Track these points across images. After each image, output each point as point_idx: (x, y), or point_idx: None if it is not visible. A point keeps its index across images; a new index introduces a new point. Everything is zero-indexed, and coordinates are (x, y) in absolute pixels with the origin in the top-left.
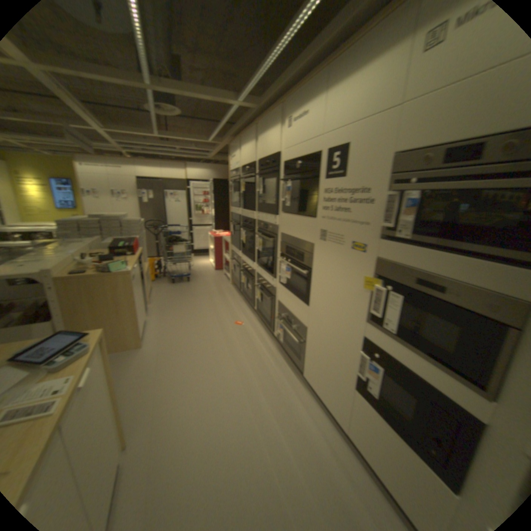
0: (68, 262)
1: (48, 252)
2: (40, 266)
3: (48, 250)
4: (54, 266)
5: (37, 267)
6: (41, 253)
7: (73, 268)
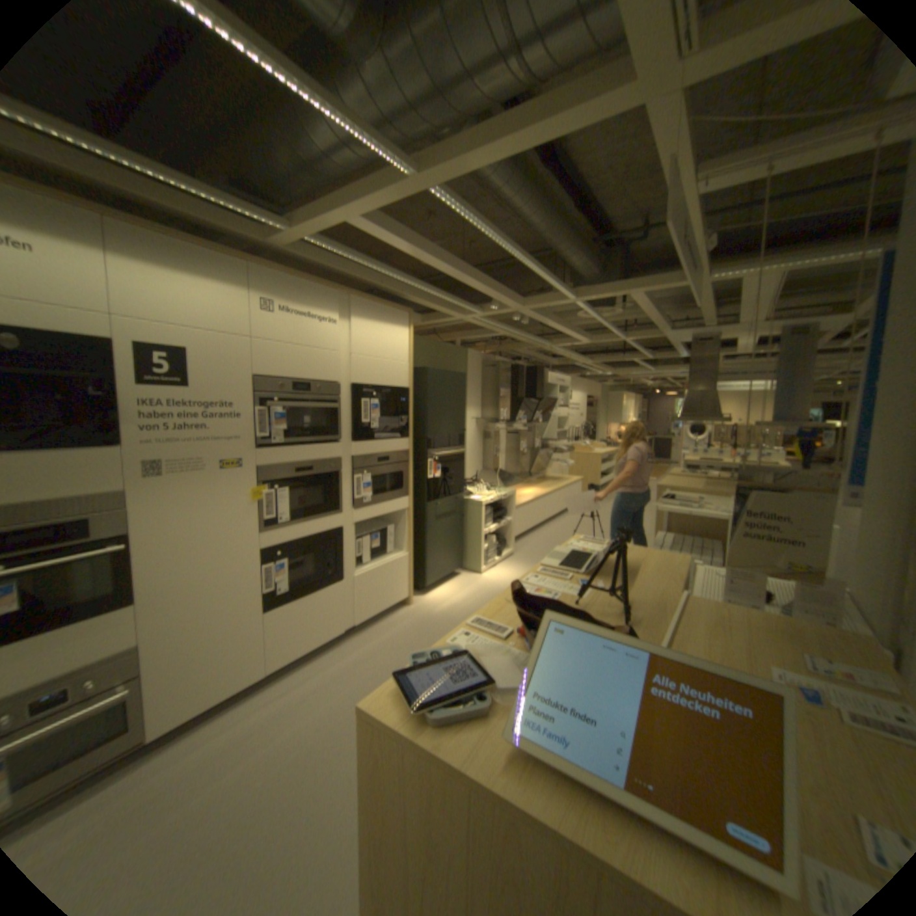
0: None
1: None
2: None
3: None
4: None
5: None
6: None
7: None
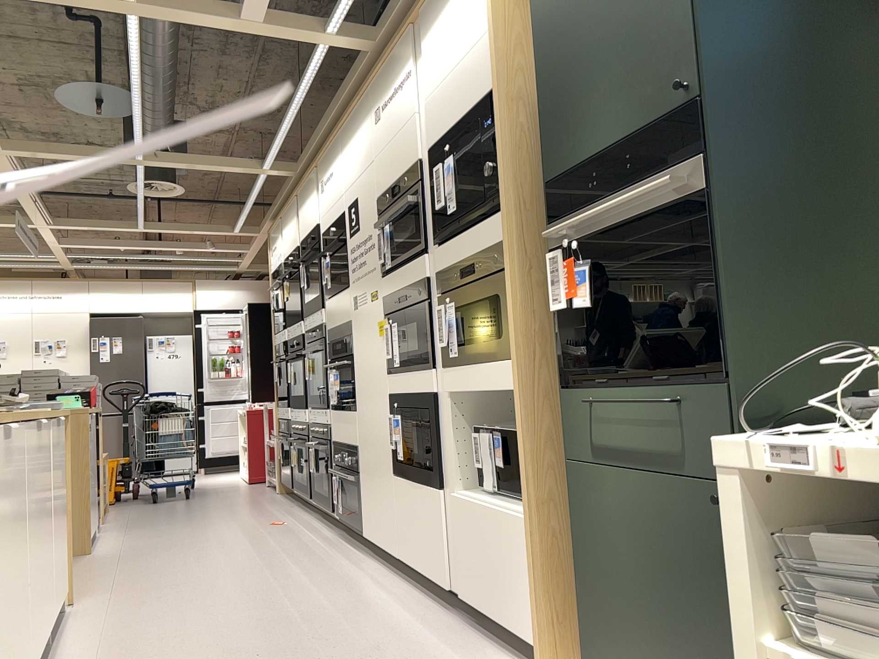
0: None
1: None
2: None
3: None
4: None
5: None
6: None
7: None
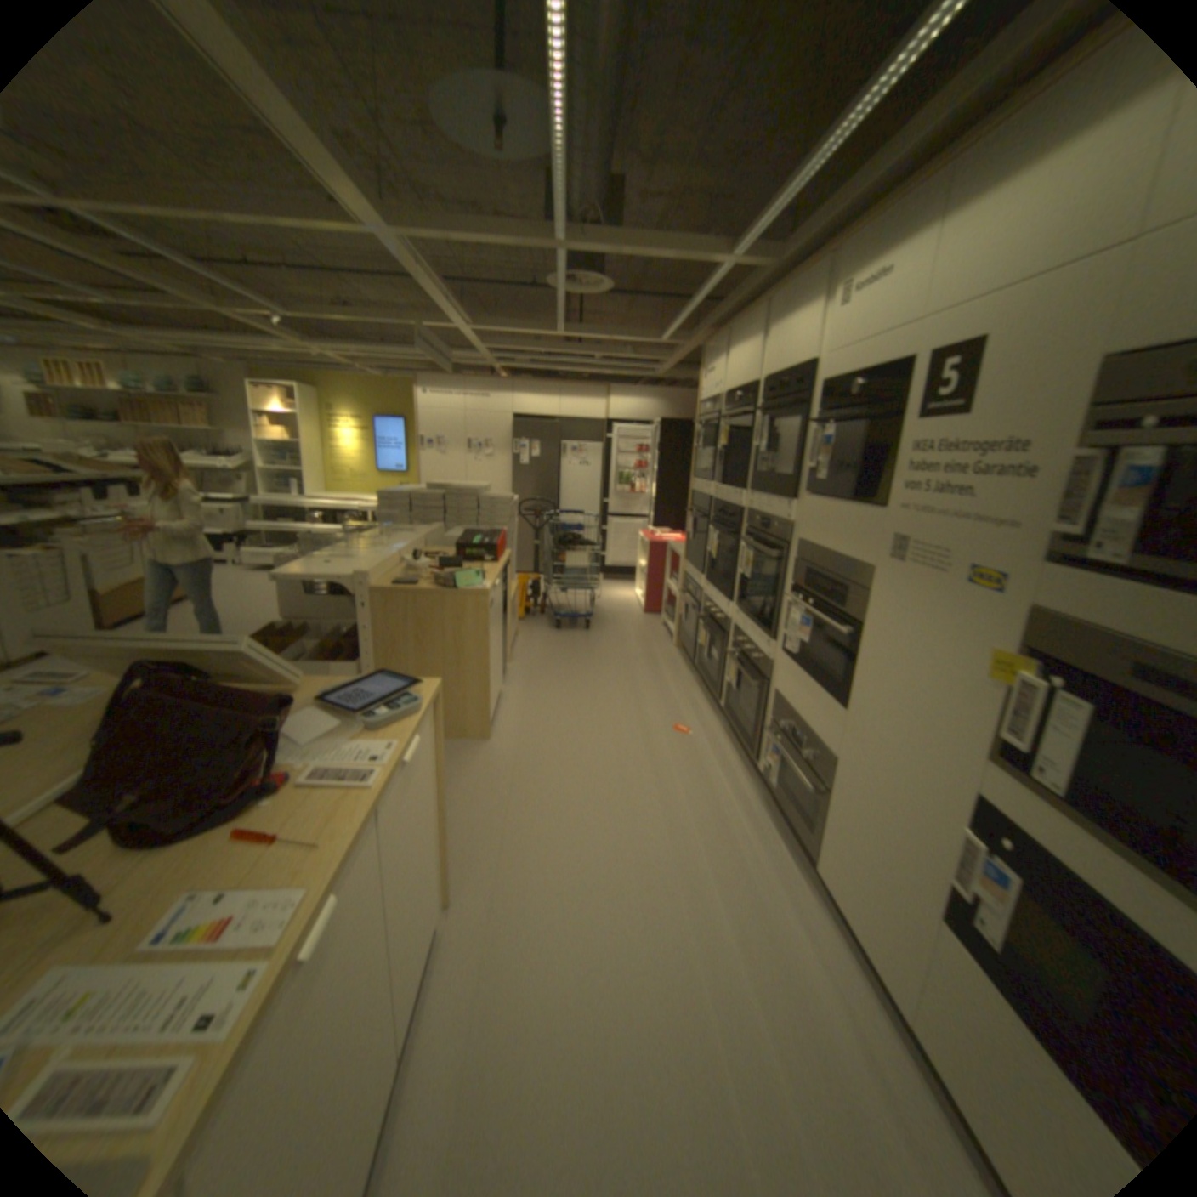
0: (394, 564)
1: (366, 544)
2: (356, 566)
3: (365, 541)
4: (375, 567)
5: (352, 566)
6: (356, 545)
7: (401, 574)
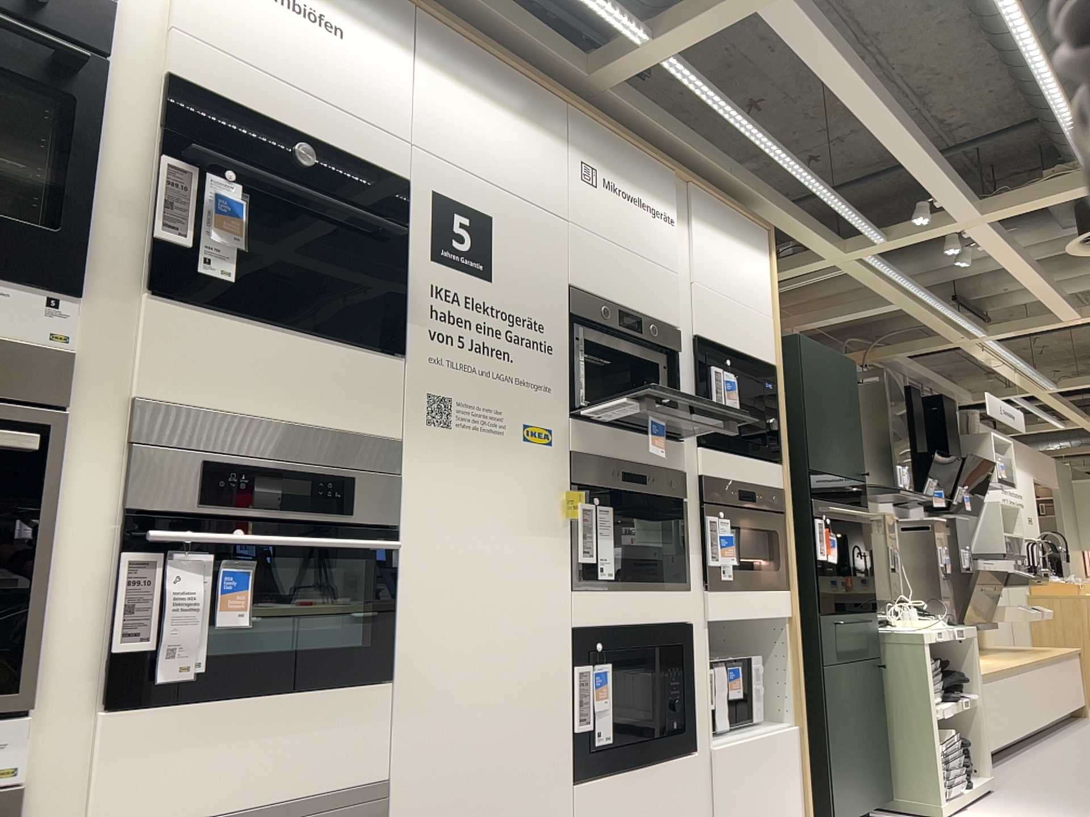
0: None
1: None
2: None
3: None
4: None
5: None
6: None
7: None
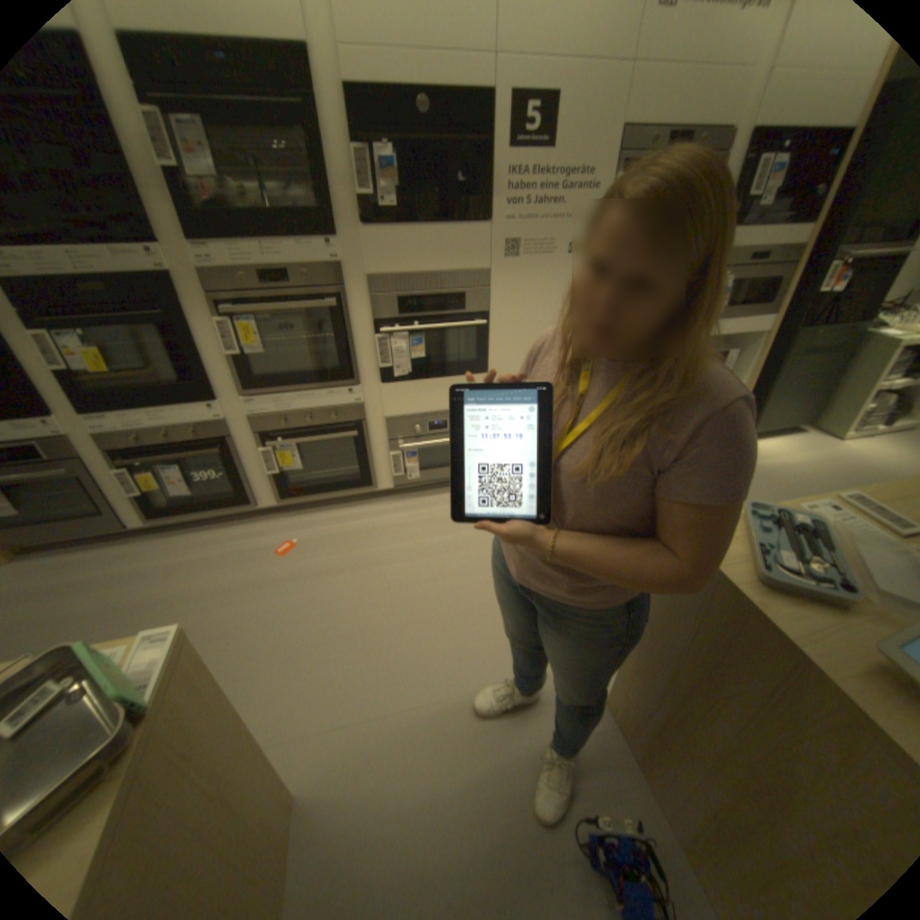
0: None
1: None
2: None
3: None
4: None
5: None
6: None
7: None
